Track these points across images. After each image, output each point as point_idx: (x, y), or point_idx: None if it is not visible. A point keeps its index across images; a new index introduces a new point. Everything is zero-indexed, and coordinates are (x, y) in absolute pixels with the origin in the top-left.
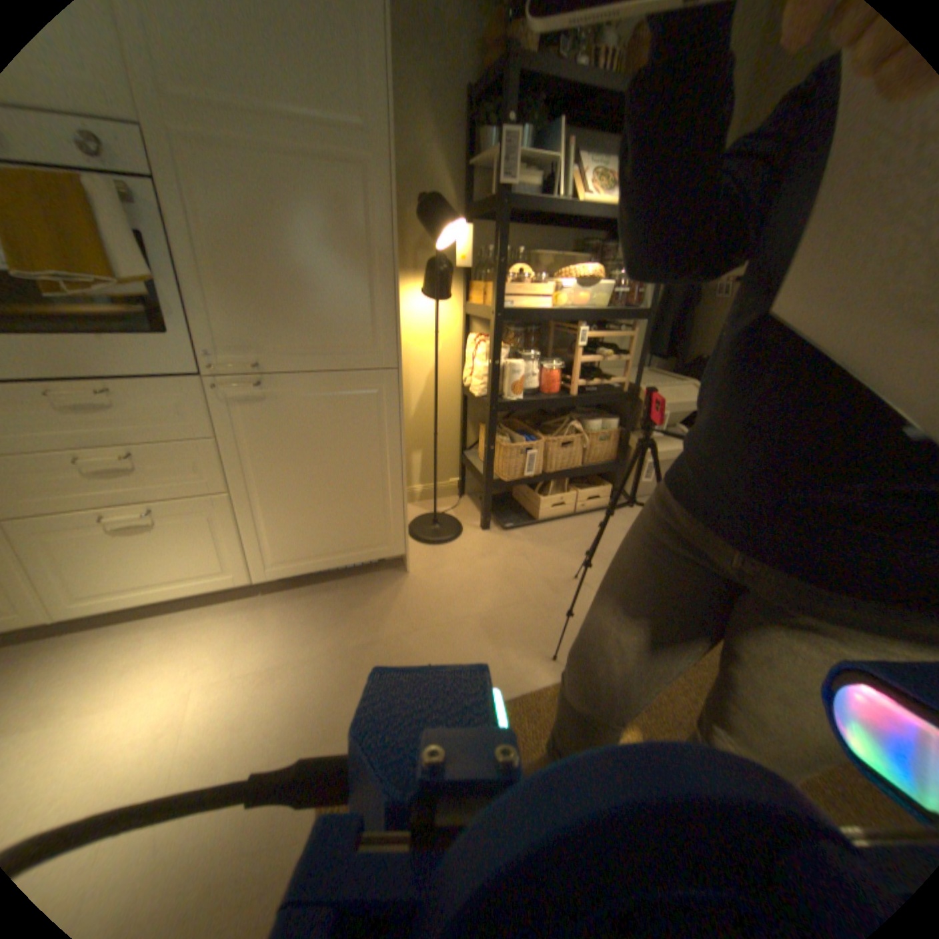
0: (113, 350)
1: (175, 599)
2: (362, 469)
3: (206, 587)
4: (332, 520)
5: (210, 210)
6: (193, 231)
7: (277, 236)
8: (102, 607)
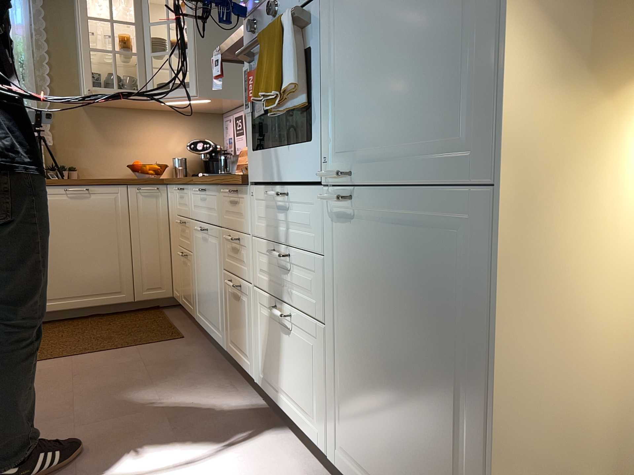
0: (296, 159)
1: (296, 427)
2: (442, 381)
3: (309, 433)
4: (401, 447)
5: (347, 2)
6: (338, 30)
7: (387, 2)
8: (271, 394)
